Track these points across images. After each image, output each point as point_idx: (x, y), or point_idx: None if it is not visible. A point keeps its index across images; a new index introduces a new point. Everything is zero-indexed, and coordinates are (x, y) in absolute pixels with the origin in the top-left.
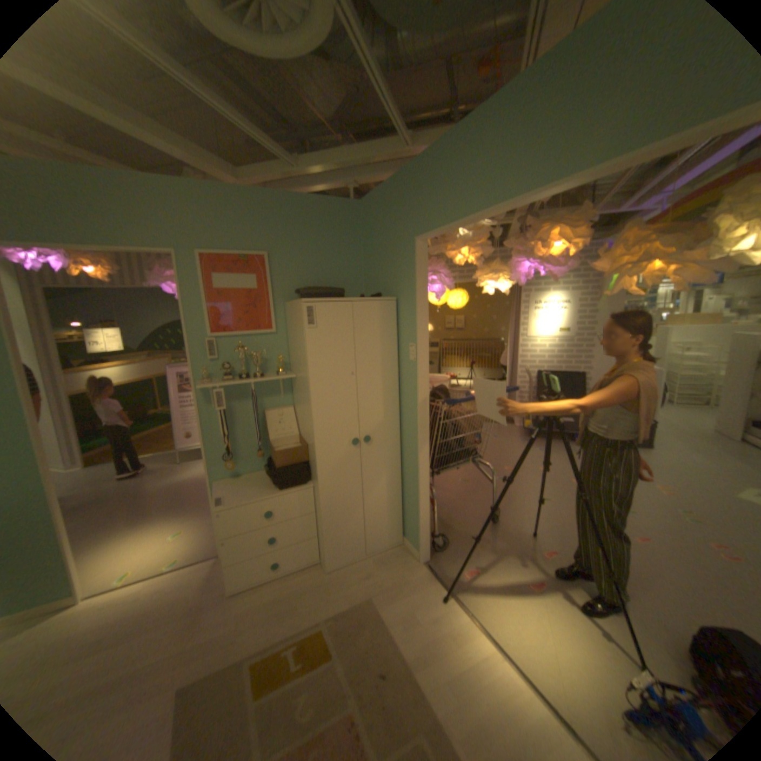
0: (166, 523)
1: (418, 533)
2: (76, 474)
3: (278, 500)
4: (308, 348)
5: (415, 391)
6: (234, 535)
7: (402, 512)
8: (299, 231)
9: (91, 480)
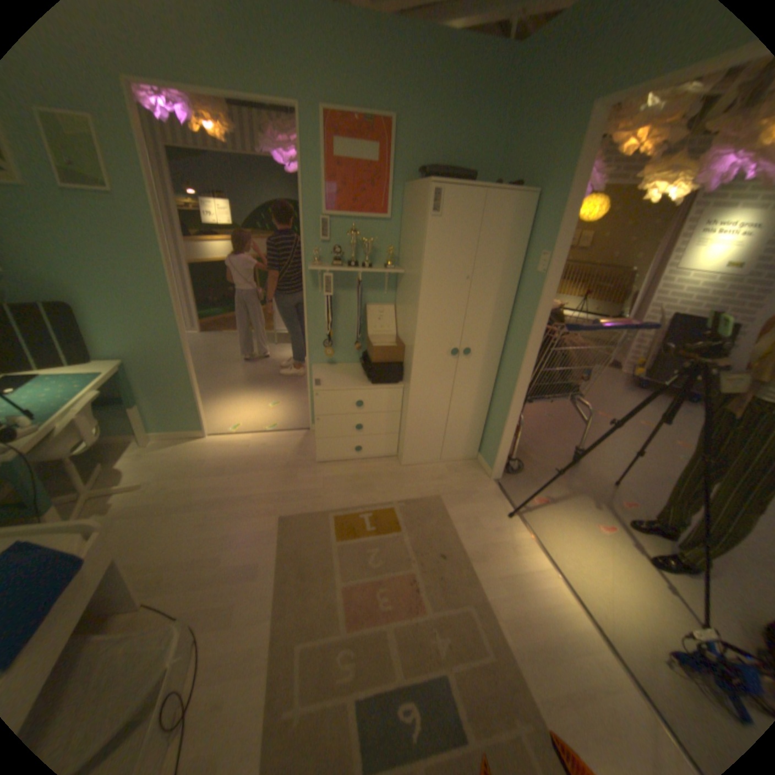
0: (267, 393)
1: (495, 452)
2: (194, 336)
3: (369, 392)
4: (426, 240)
5: (534, 308)
6: (328, 414)
7: (483, 430)
8: (436, 86)
9: (206, 344)
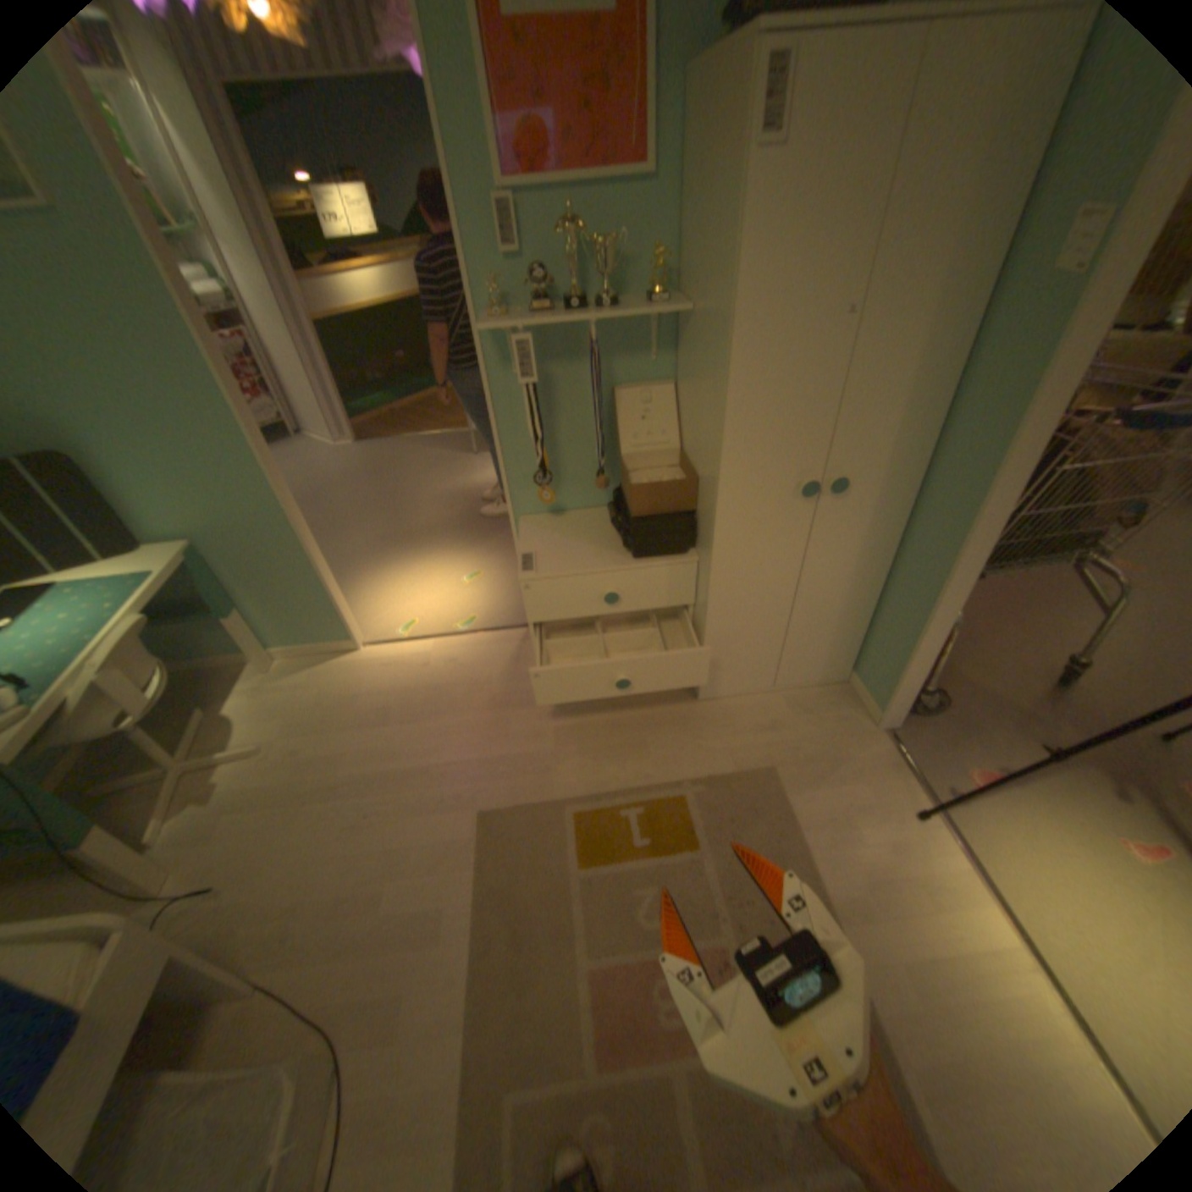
0: (460, 554)
1: (893, 681)
2: (346, 451)
3: (629, 575)
4: (747, 220)
5: (1034, 374)
6: (553, 619)
7: (866, 633)
8: None
9: (364, 465)
